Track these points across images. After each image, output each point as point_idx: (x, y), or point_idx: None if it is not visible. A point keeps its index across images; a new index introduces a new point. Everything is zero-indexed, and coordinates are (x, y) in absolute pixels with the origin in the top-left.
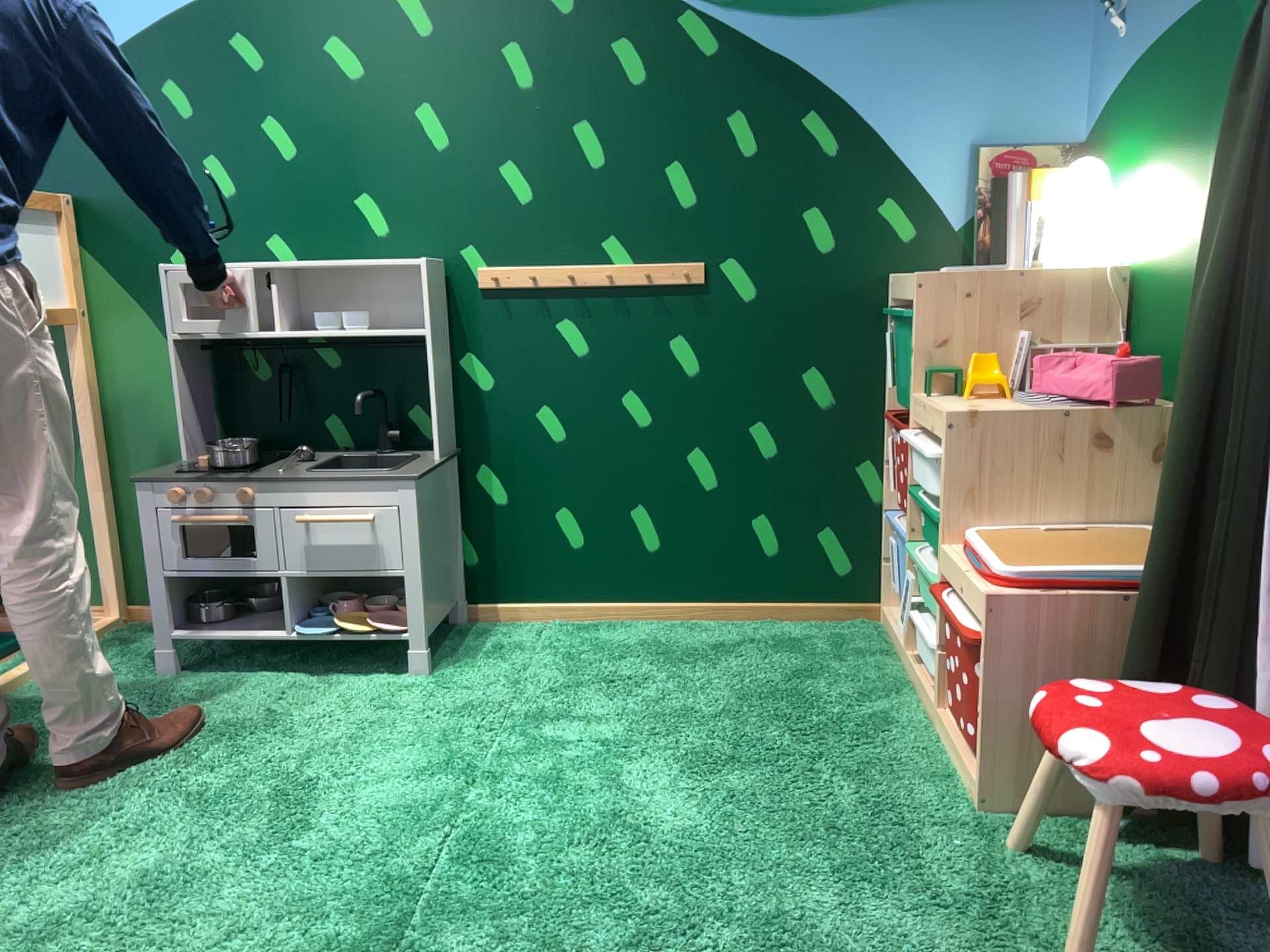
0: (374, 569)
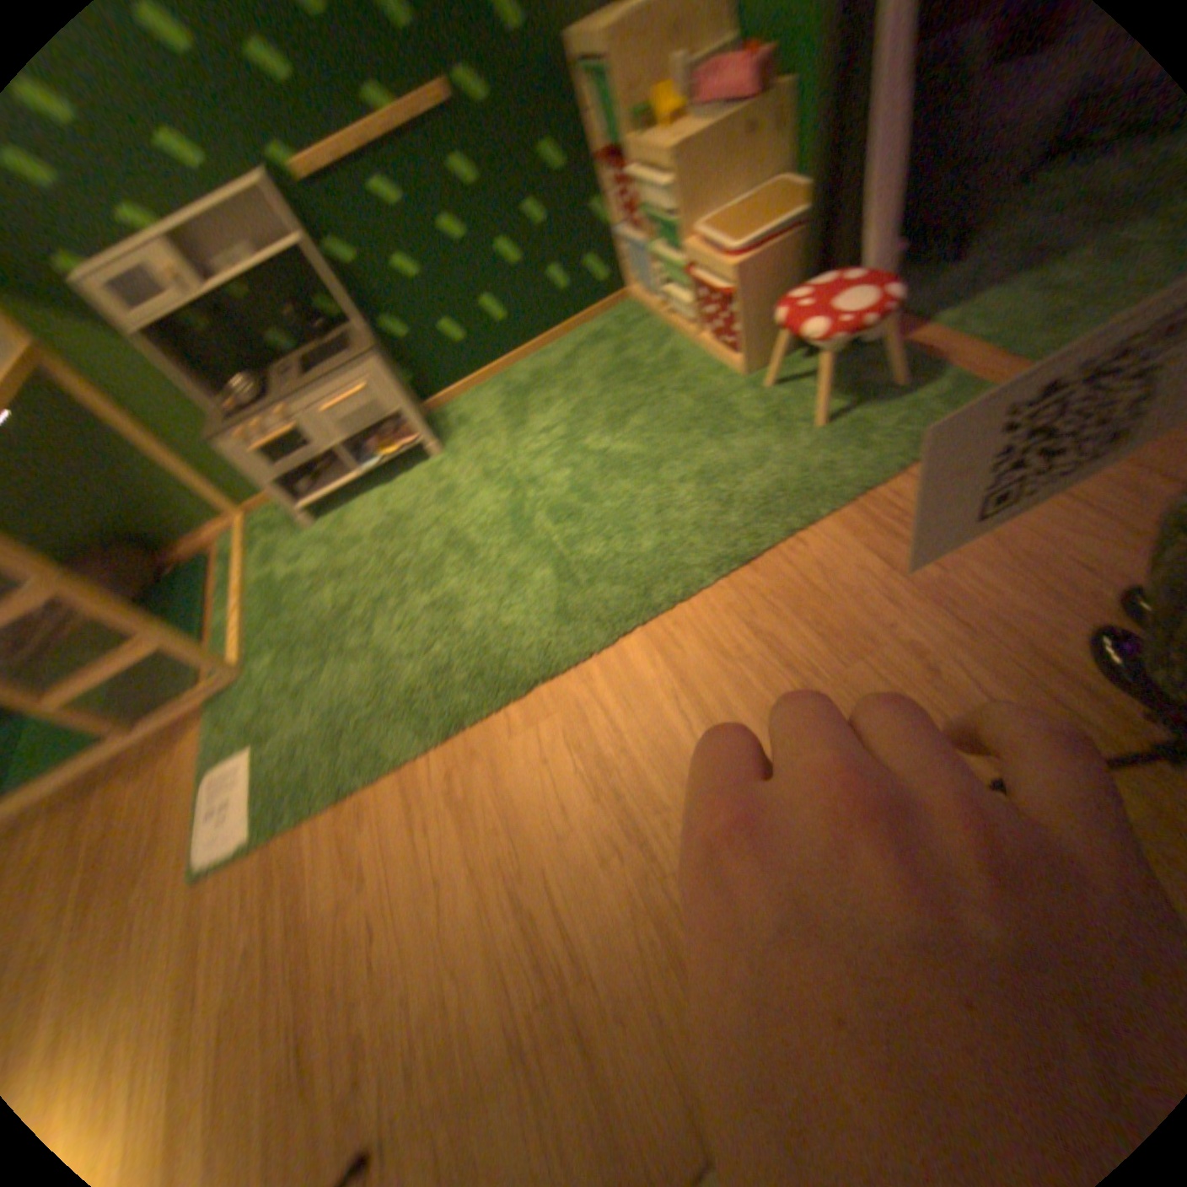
0: (378, 416)
